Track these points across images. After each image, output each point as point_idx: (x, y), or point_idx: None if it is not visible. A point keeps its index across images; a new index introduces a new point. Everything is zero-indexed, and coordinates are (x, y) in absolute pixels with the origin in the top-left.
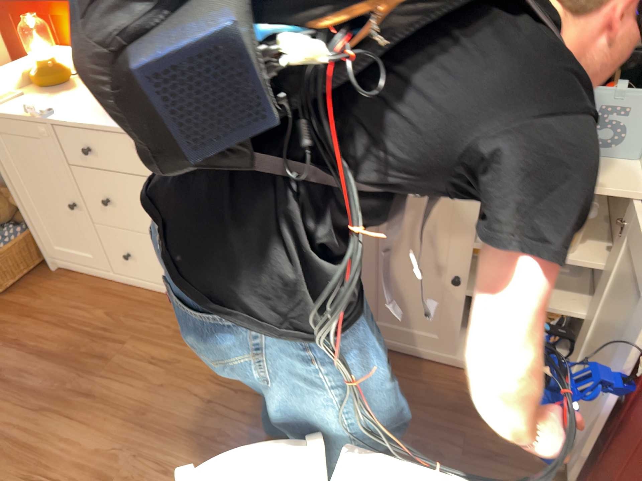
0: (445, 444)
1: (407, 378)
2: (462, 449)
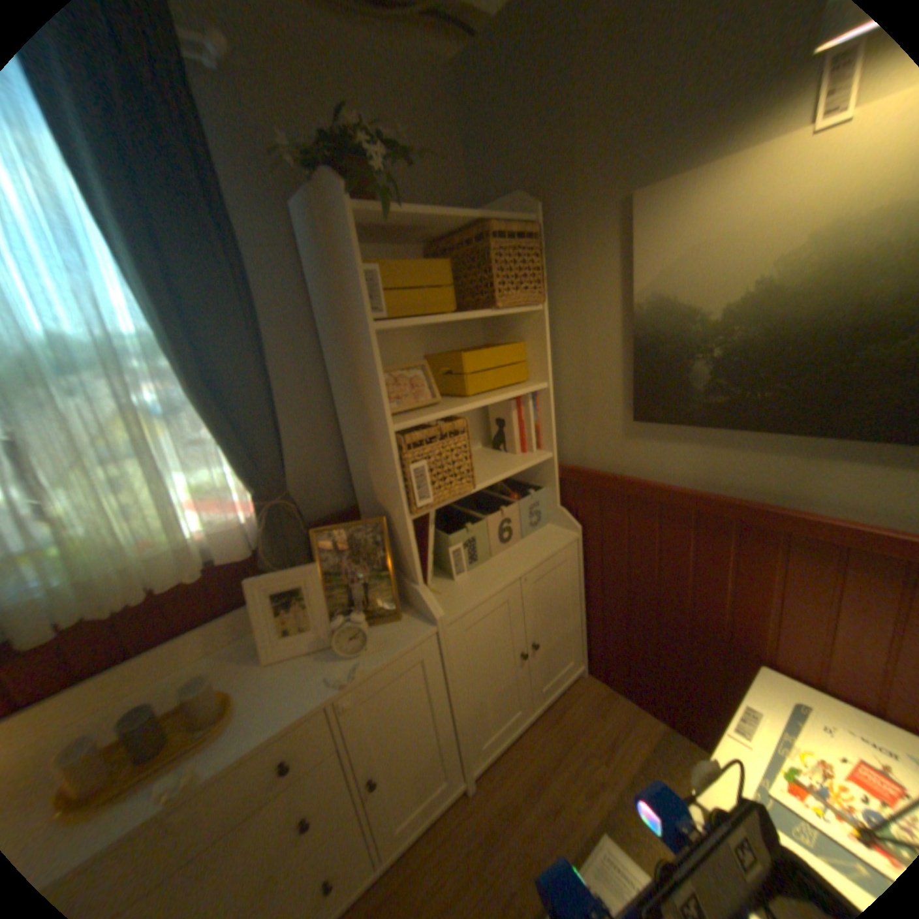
0: (600, 776)
1: (530, 768)
2: (607, 766)
